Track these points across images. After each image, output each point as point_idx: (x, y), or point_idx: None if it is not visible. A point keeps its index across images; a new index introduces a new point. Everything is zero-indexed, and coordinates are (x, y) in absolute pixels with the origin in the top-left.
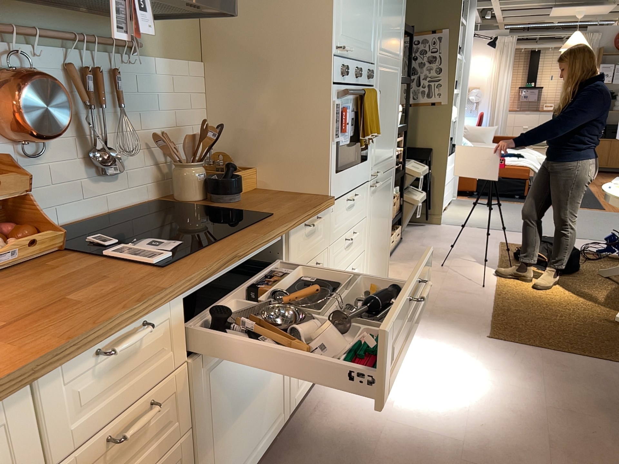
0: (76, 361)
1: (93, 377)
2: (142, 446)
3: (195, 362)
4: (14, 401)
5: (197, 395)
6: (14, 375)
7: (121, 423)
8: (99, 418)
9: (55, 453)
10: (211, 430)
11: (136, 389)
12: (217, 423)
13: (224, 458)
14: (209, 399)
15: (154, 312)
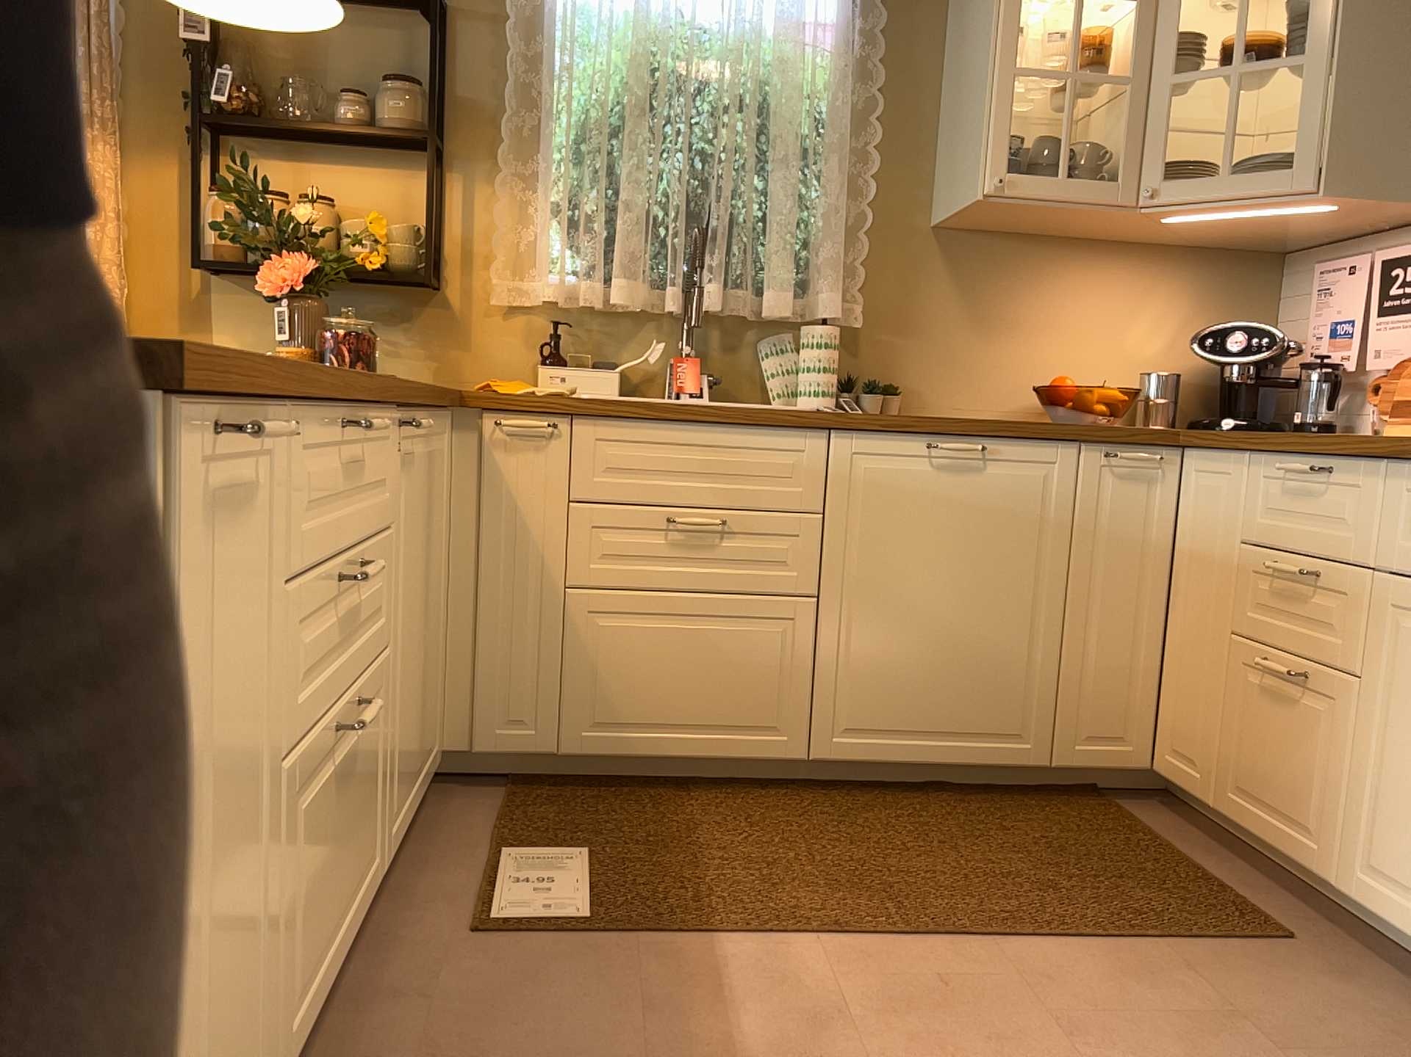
0: (1276, 460)
1: (1286, 490)
2: (1306, 619)
3: (1389, 586)
4: (1243, 461)
5: (1382, 642)
6: (1240, 436)
7: (1294, 563)
8: (1281, 535)
9: (1251, 530)
10: (1393, 734)
11: (1314, 542)
12: (1406, 740)
13: (1407, 831)
14: (1400, 678)
15: (1336, 459)
